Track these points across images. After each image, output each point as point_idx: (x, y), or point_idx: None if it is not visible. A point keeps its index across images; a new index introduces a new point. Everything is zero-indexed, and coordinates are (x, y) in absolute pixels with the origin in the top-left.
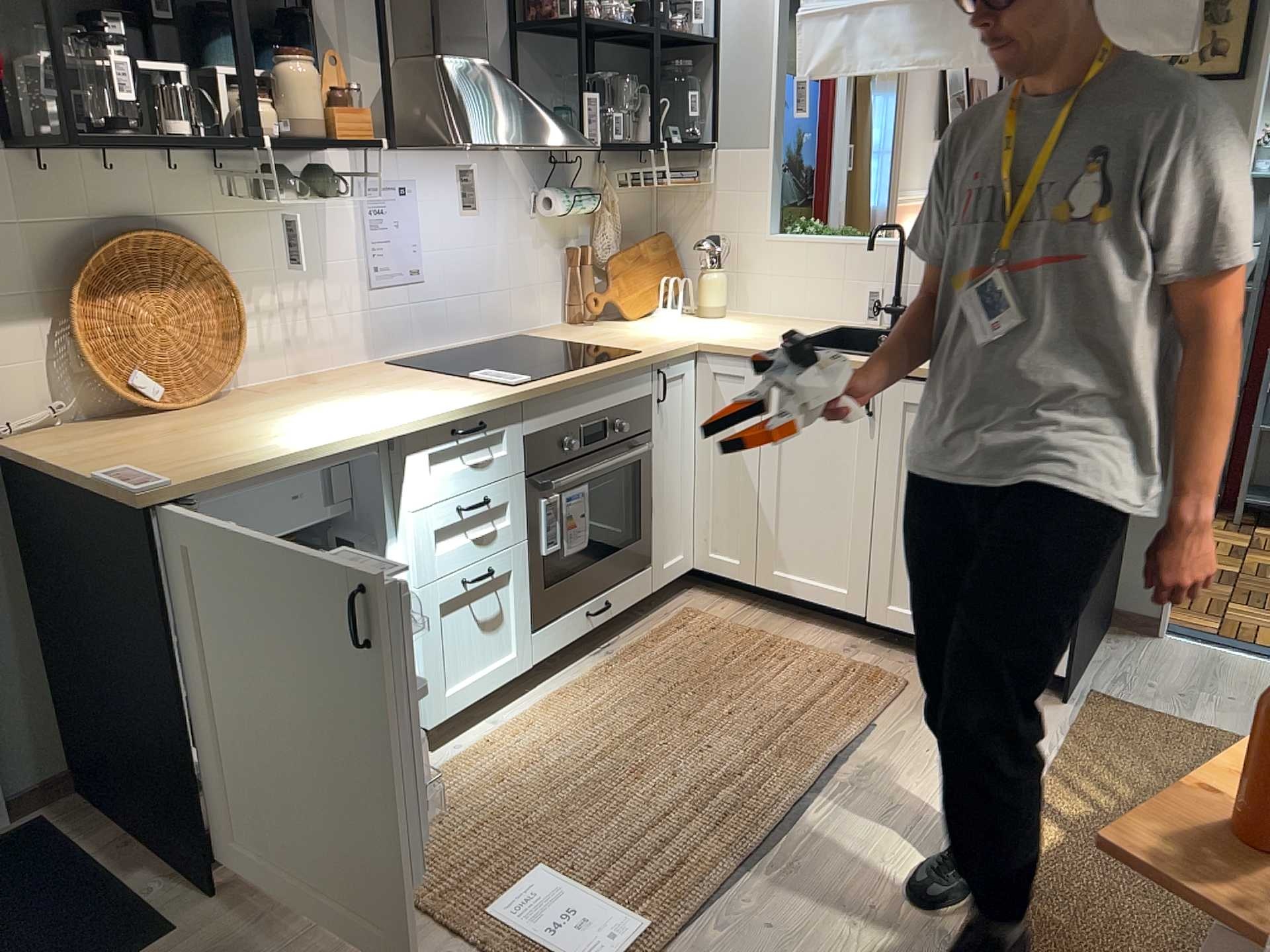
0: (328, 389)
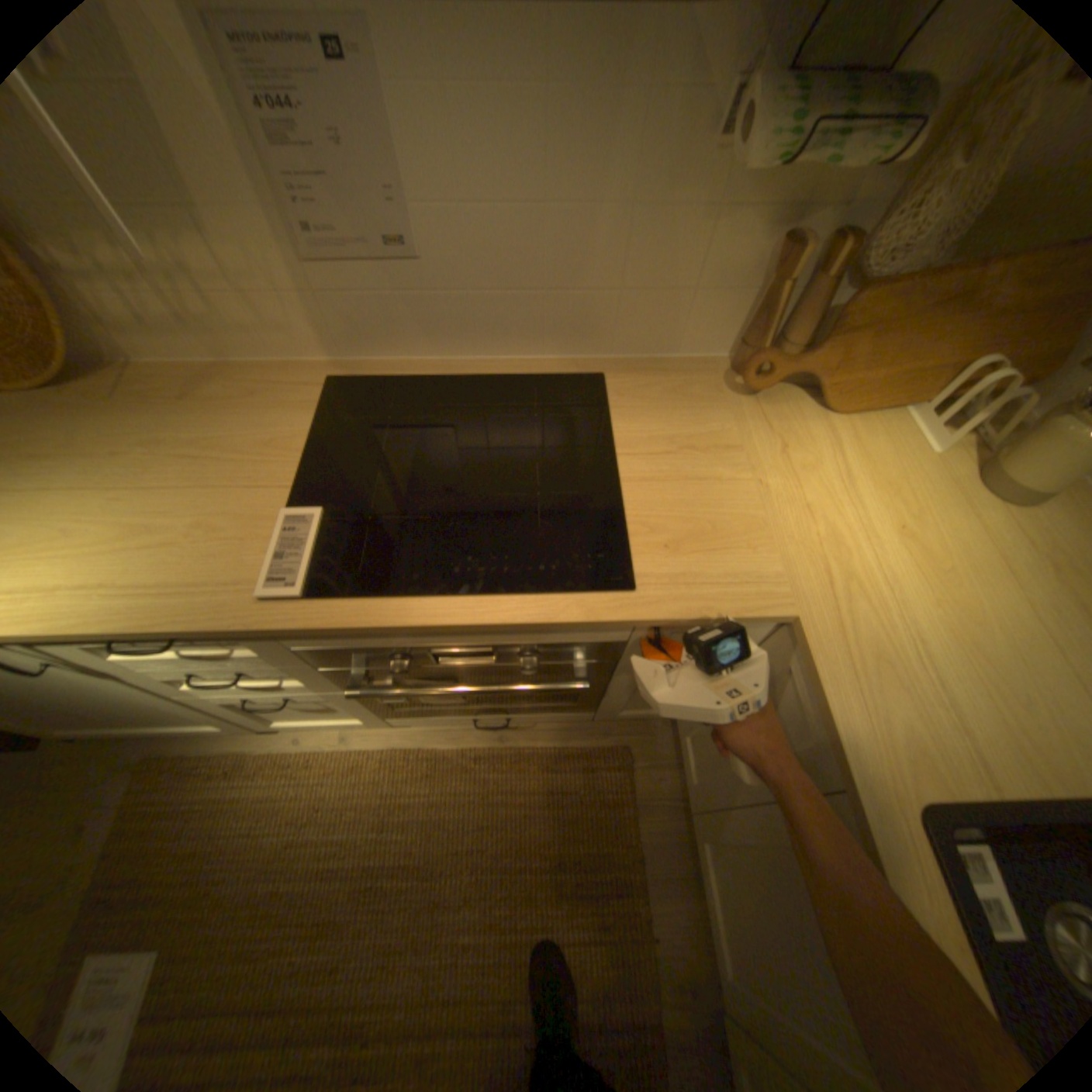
0: (160, 424)
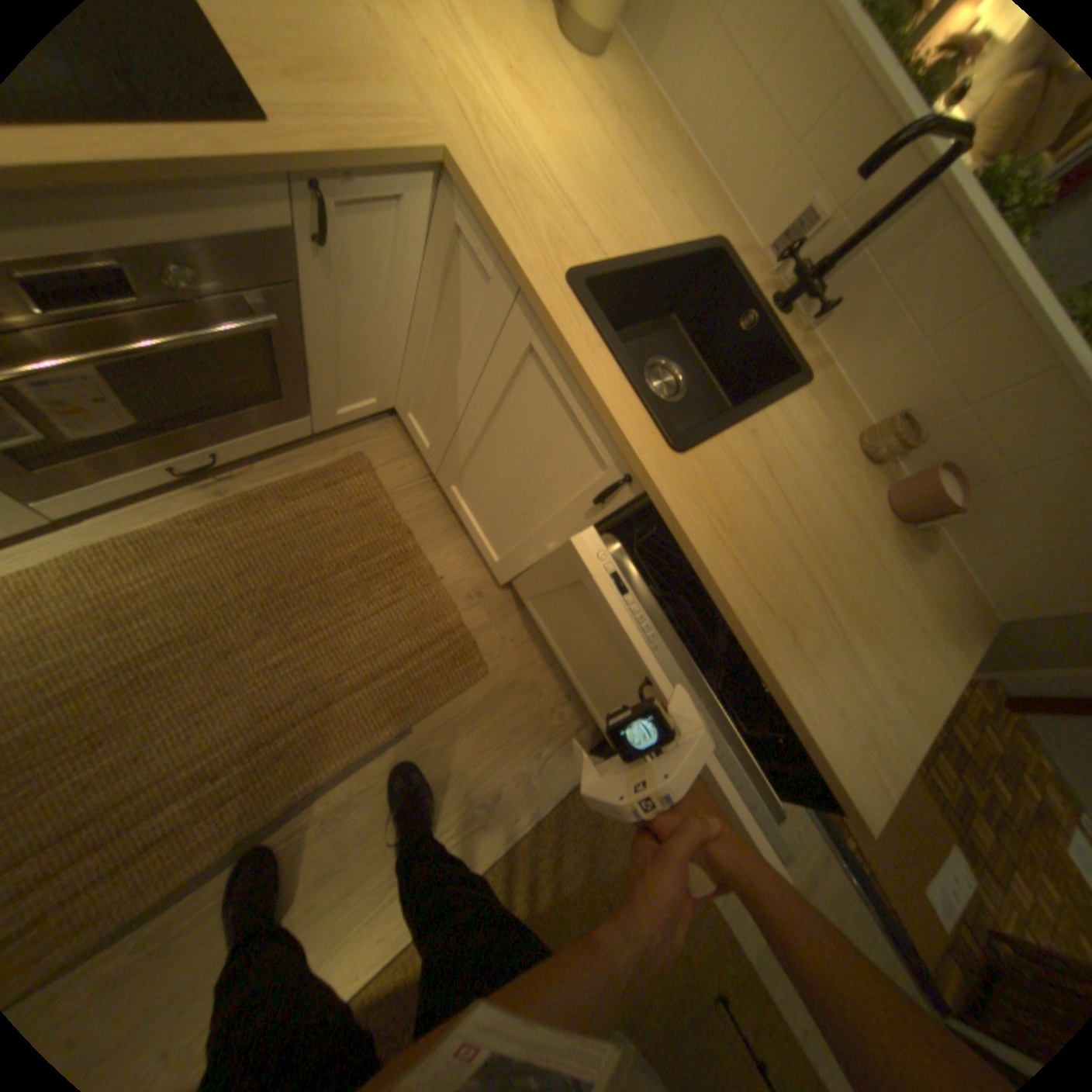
0: None
